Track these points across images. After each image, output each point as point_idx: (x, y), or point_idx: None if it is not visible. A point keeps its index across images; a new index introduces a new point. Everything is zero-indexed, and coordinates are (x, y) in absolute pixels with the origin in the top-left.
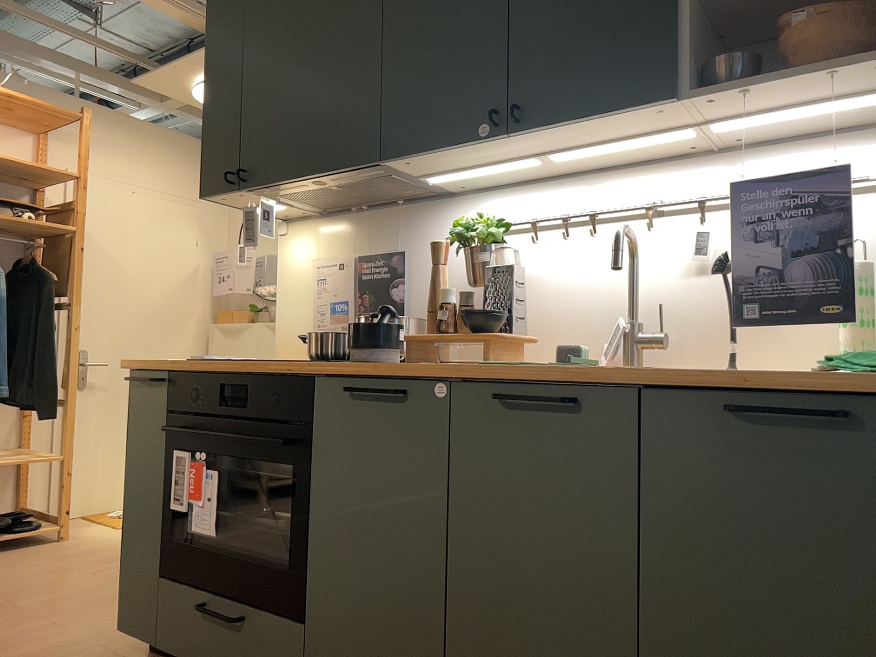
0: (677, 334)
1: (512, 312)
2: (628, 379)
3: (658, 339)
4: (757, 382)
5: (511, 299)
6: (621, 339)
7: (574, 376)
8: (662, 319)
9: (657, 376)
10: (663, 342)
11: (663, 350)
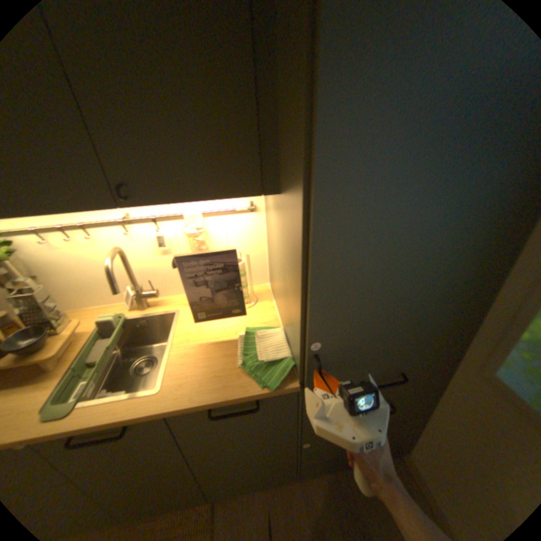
0: (161, 283)
1: (48, 318)
2: (151, 419)
3: (152, 296)
4: (218, 406)
5: (42, 312)
6: (131, 299)
7: (116, 425)
8: (151, 287)
9: (167, 416)
10: (155, 295)
11: (156, 295)
